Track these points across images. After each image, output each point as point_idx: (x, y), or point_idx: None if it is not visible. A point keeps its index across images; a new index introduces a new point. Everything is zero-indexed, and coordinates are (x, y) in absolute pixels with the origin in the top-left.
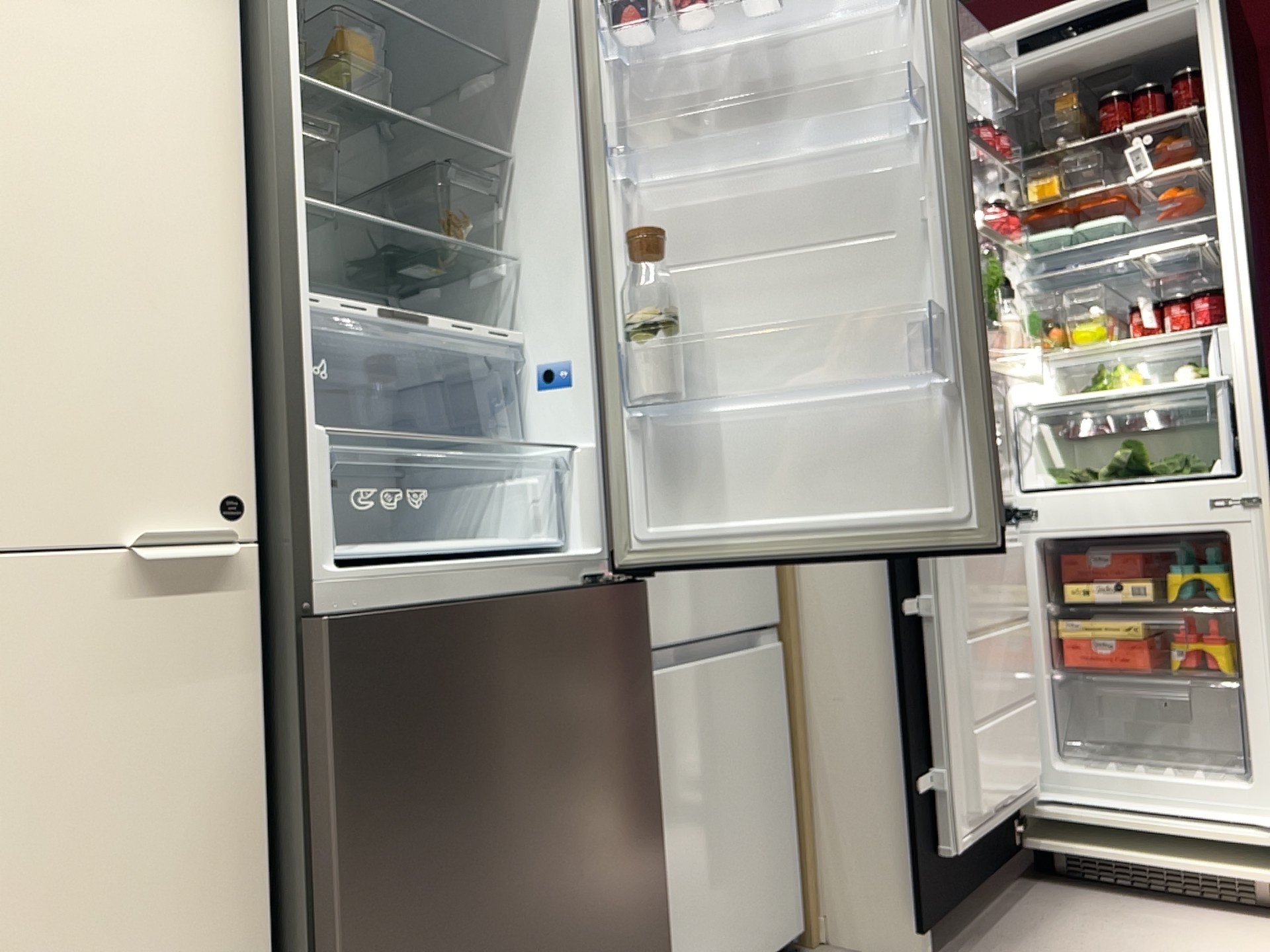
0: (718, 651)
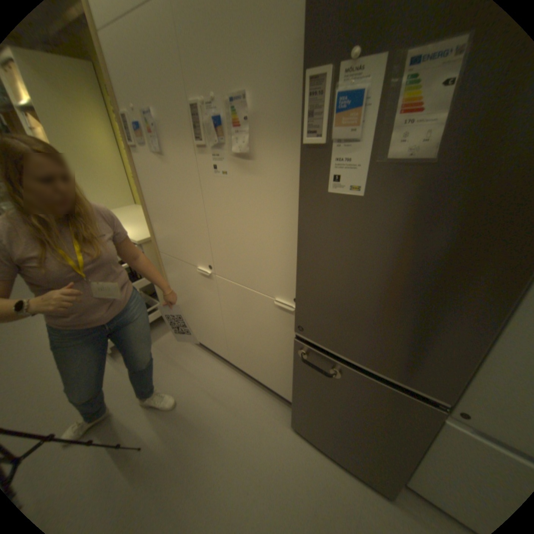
0: None
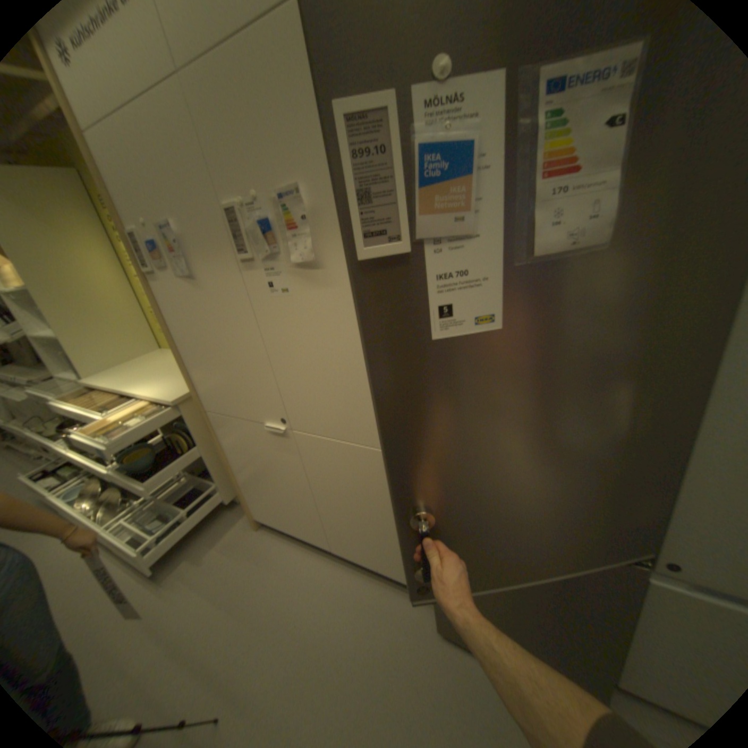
0: None
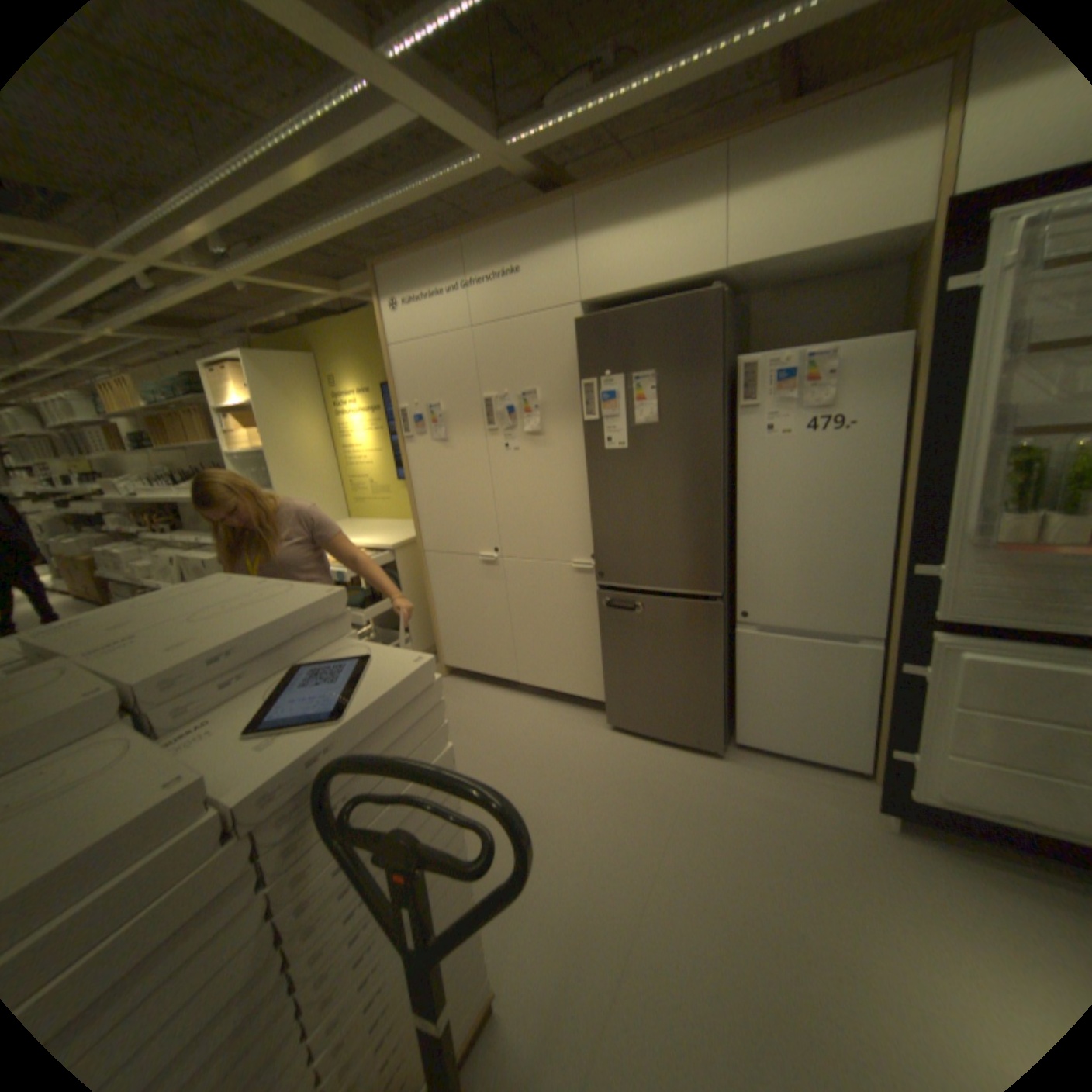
0: (820, 637)
